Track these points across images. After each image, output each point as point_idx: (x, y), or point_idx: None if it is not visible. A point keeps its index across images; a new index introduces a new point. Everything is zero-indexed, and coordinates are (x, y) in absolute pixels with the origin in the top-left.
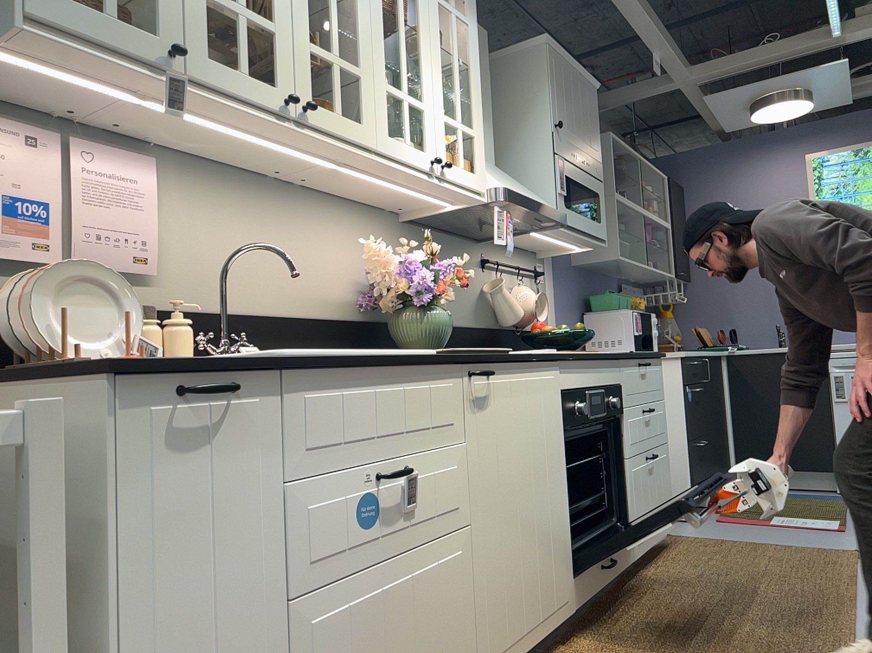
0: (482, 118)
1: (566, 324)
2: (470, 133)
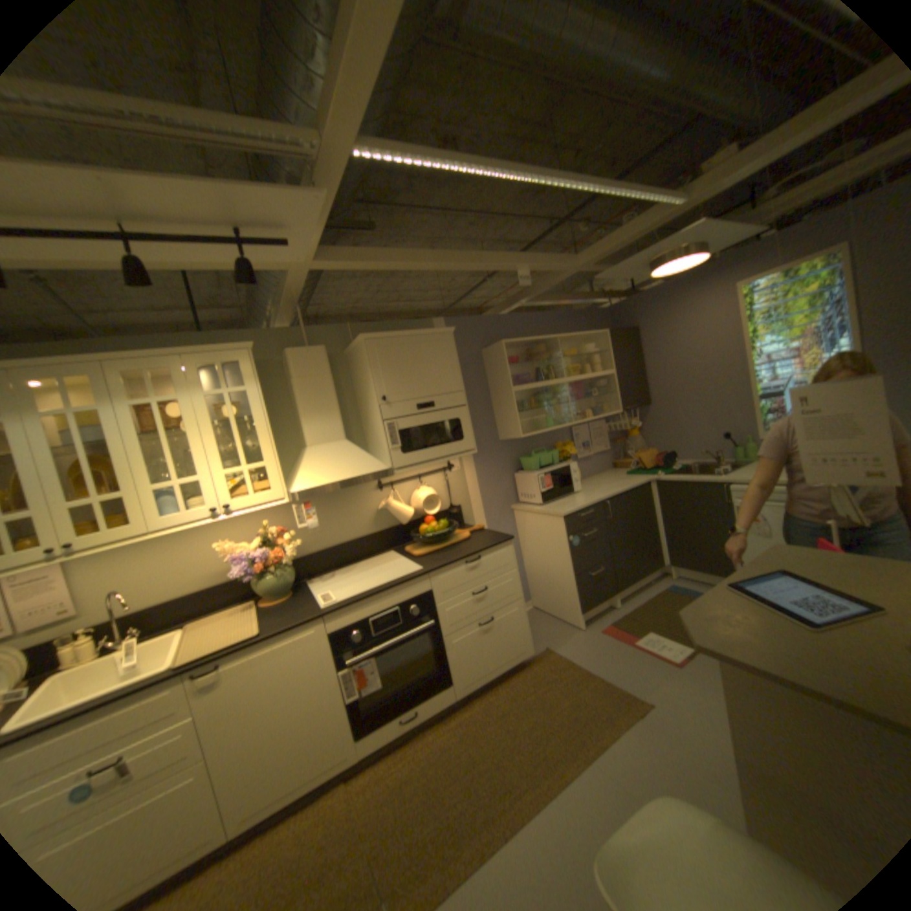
0: (274, 447)
1: (490, 488)
2: (258, 467)
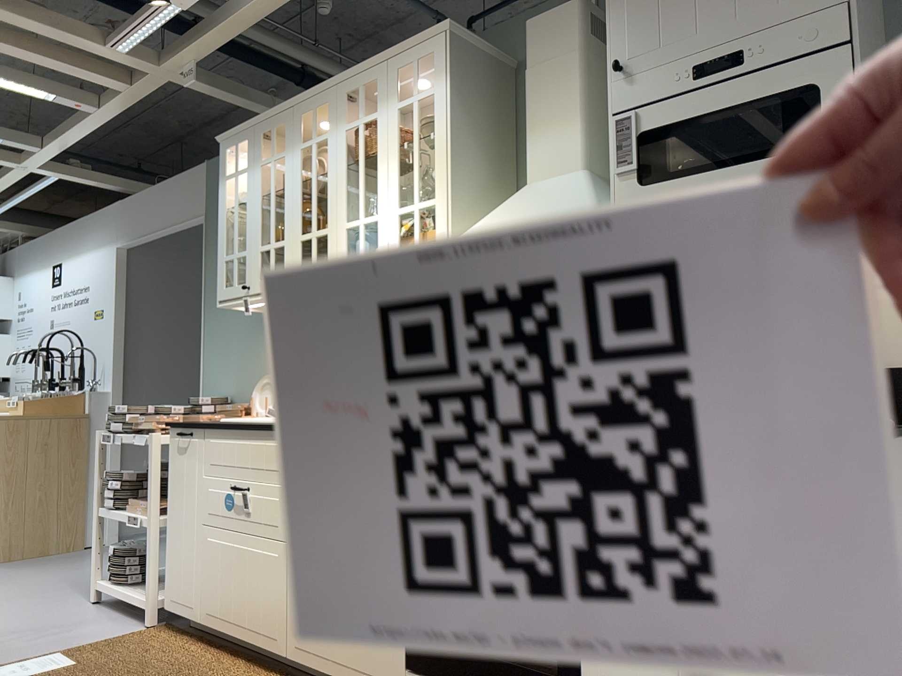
0: (448, 176)
1: None
2: (427, 204)
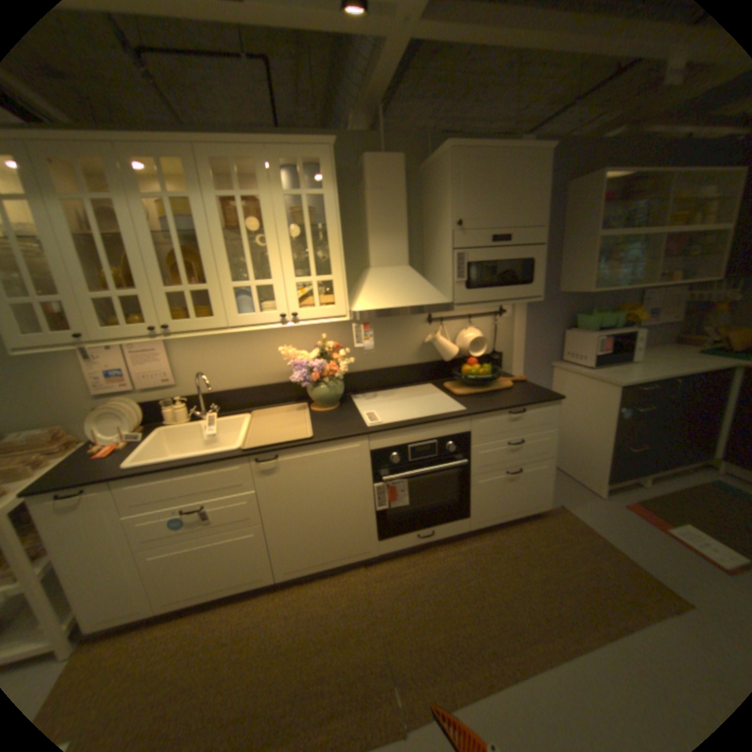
0: (343, 261)
1: (537, 340)
2: (327, 279)
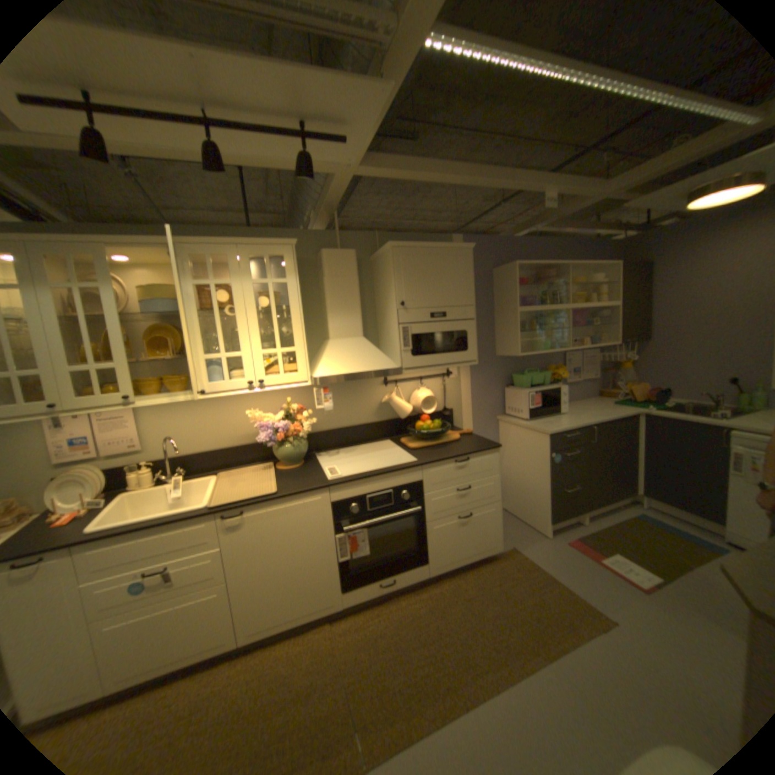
0: (304, 336)
1: (481, 398)
2: (290, 351)
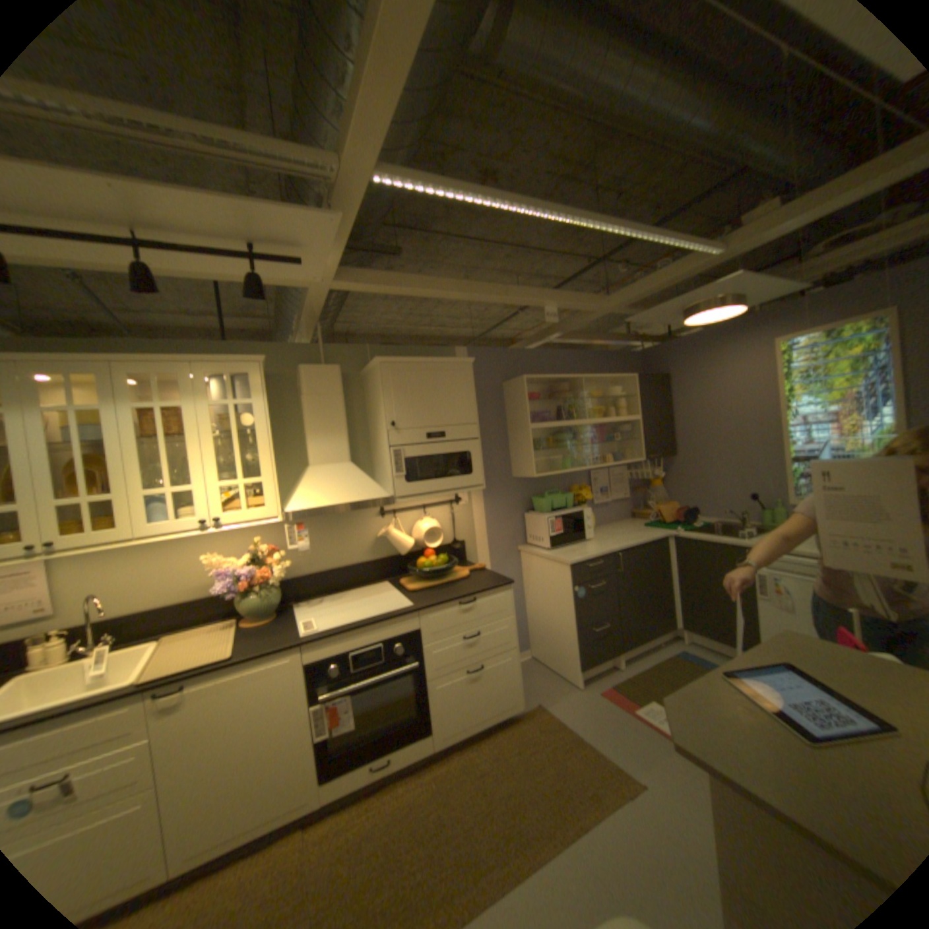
0: (274, 464)
1: (498, 526)
2: (255, 482)
